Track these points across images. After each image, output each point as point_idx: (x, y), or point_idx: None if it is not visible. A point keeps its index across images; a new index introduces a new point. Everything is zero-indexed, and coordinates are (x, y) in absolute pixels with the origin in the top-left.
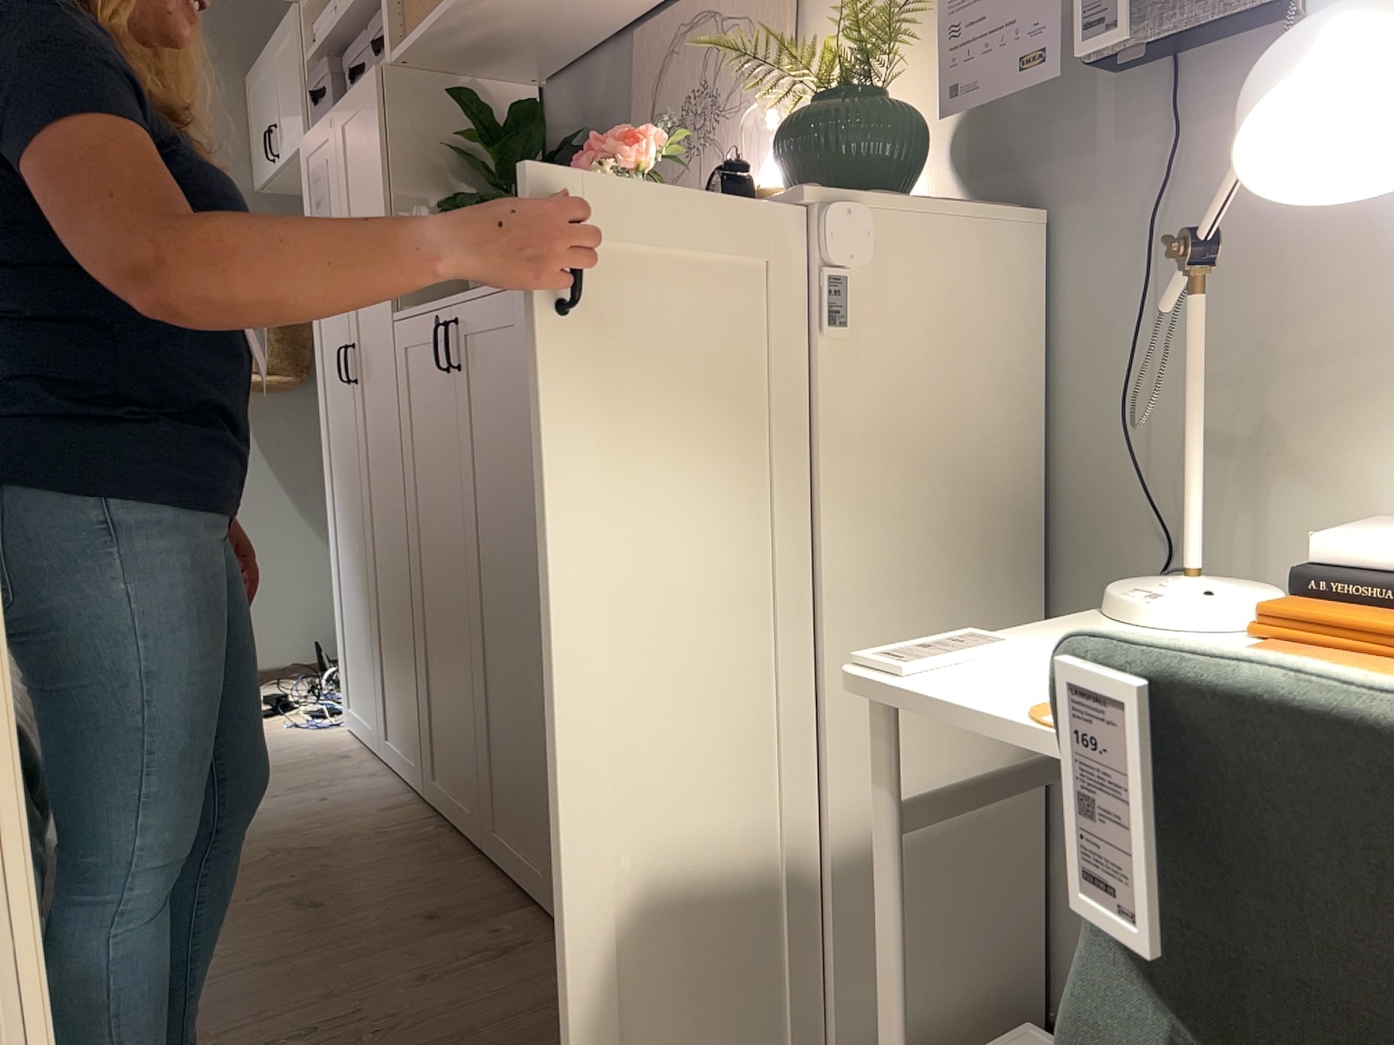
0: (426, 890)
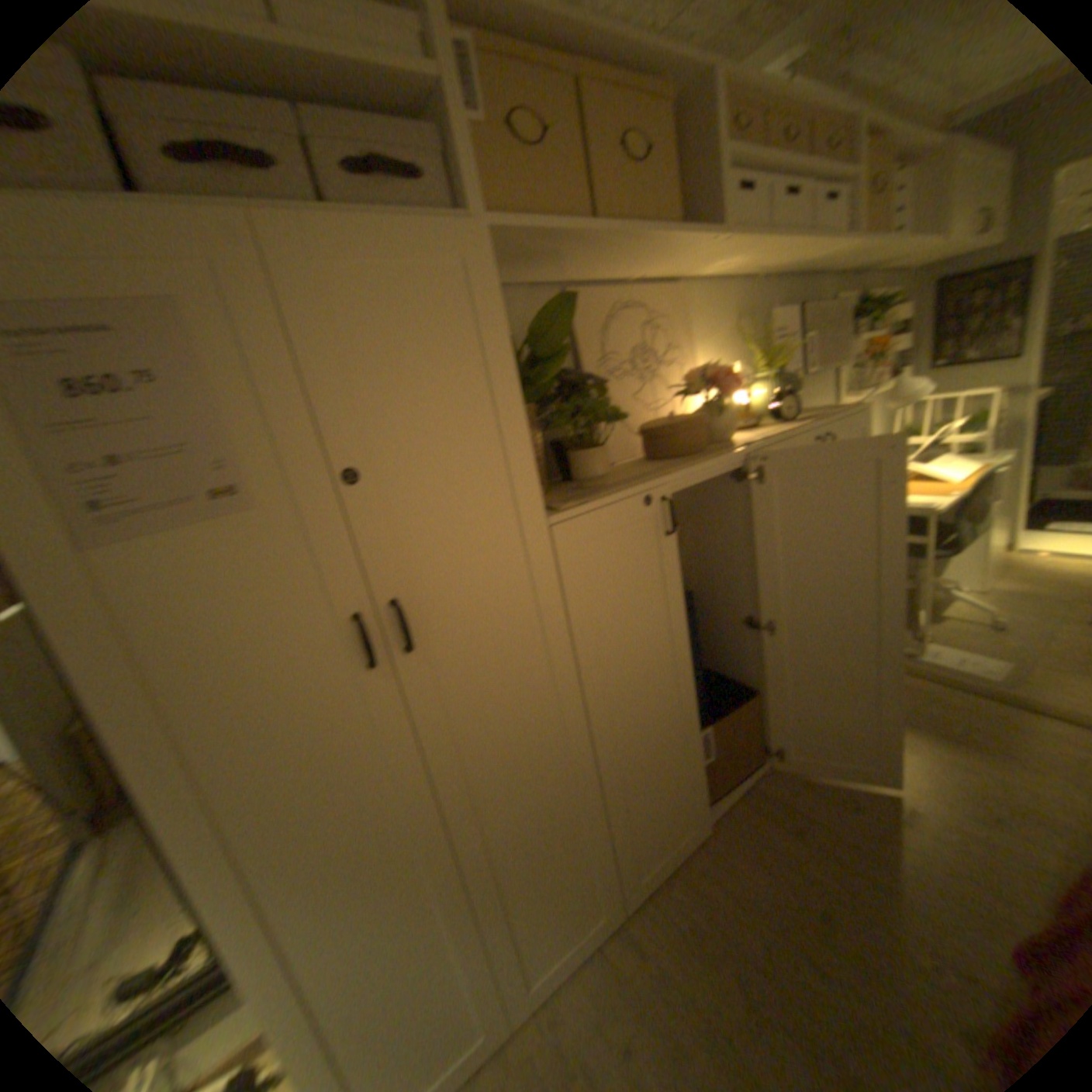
0: (762, 852)
